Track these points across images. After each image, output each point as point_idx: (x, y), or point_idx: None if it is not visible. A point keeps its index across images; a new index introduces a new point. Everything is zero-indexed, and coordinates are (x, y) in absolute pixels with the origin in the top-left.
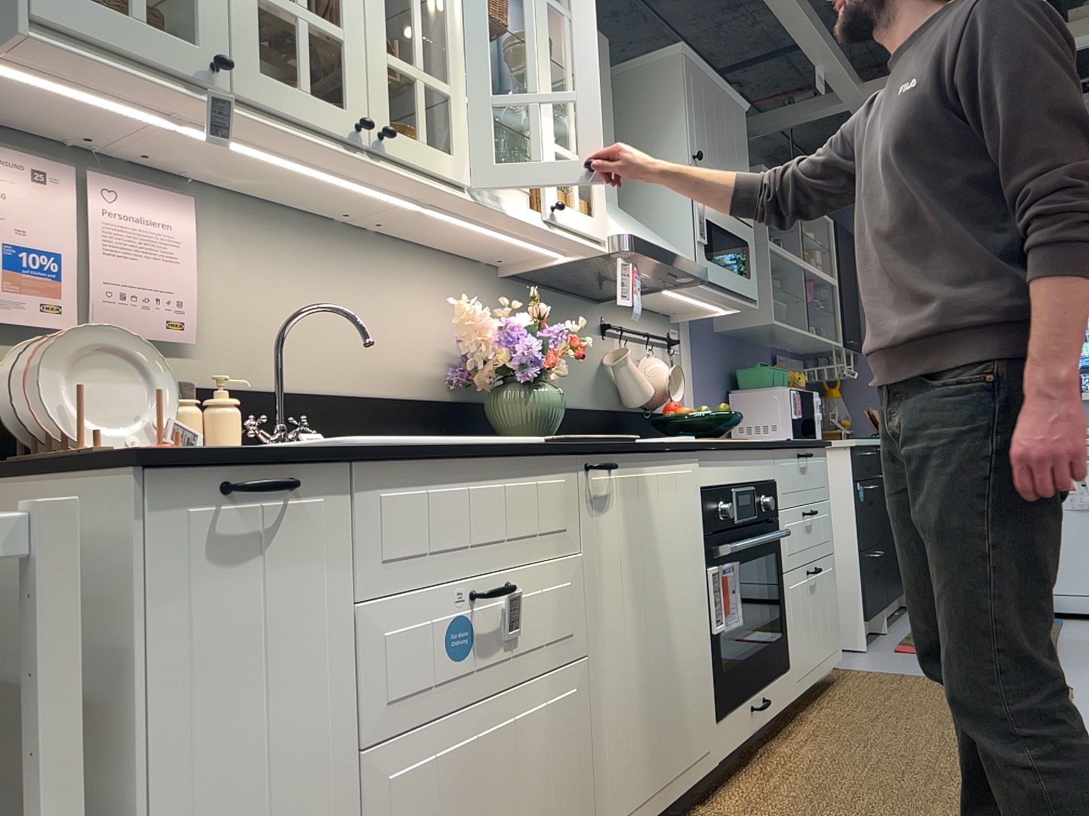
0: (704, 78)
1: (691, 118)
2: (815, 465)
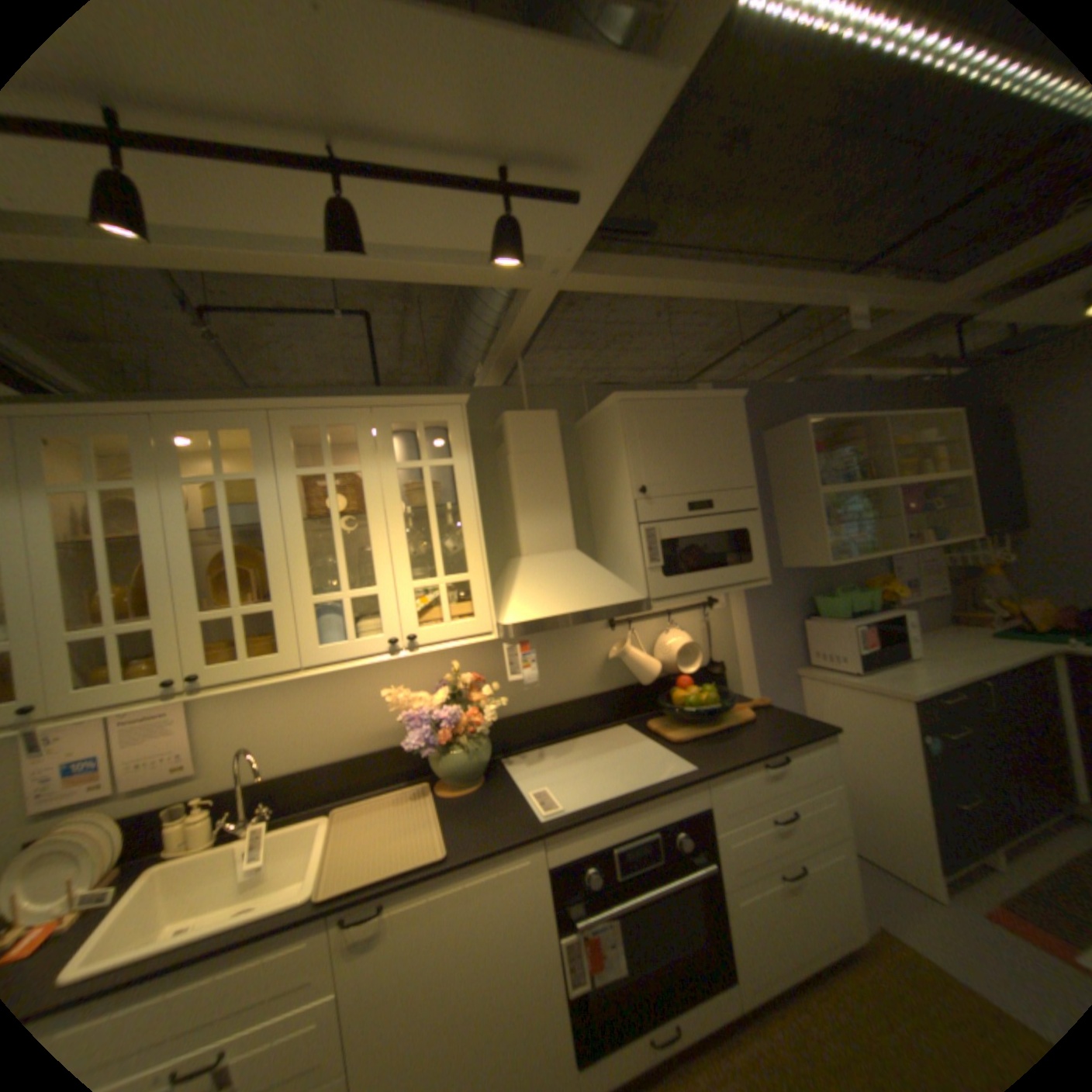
0: (658, 404)
1: (634, 456)
2: (806, 765)
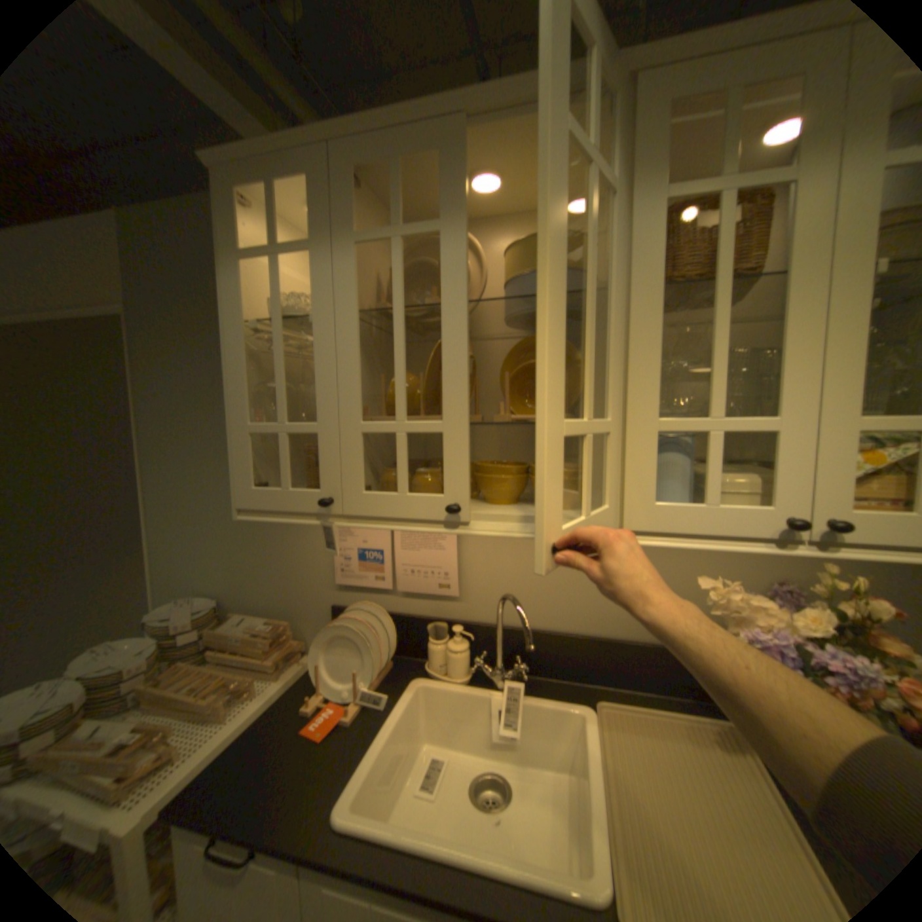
0: None
1: None
2: None
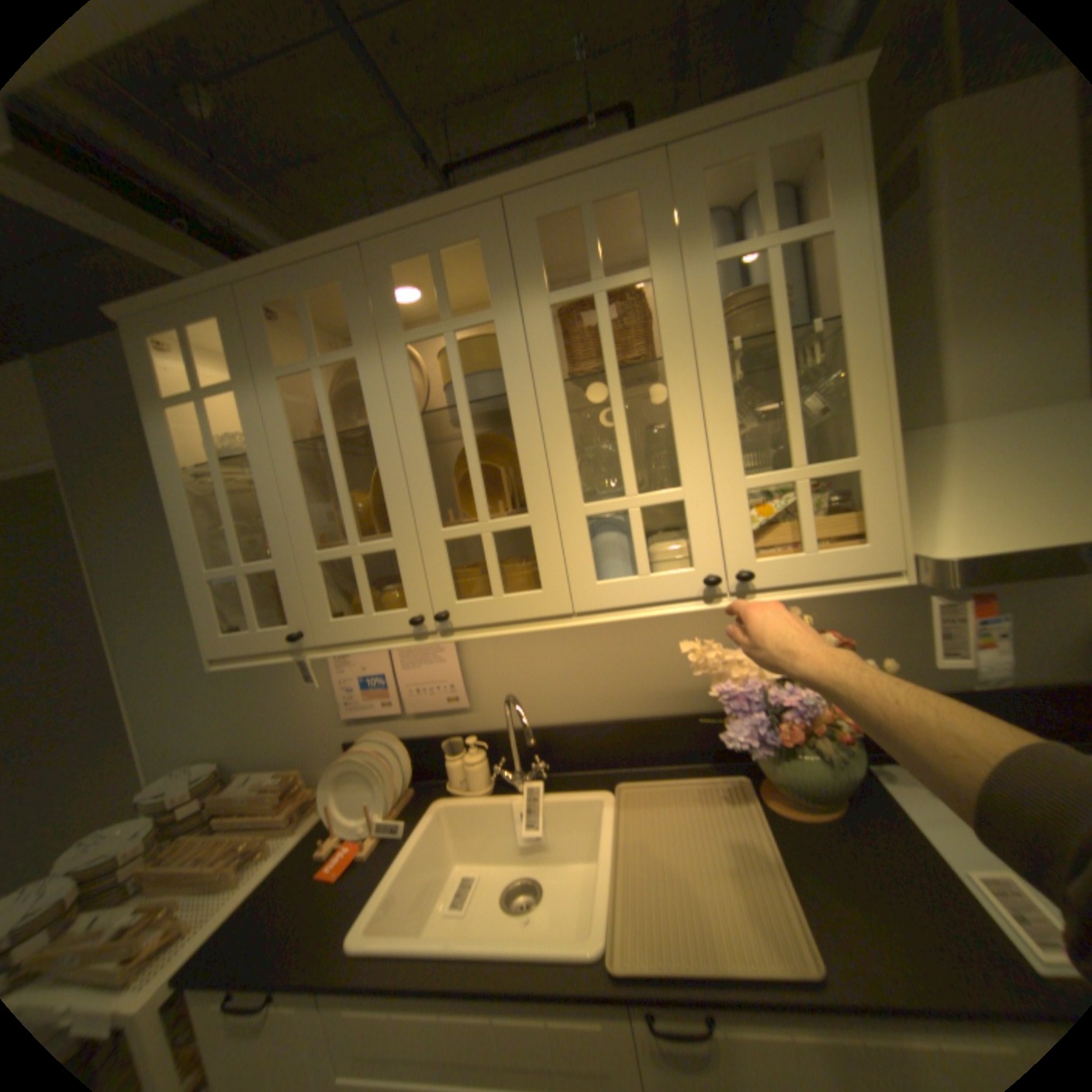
0: None
1: None
2: None
